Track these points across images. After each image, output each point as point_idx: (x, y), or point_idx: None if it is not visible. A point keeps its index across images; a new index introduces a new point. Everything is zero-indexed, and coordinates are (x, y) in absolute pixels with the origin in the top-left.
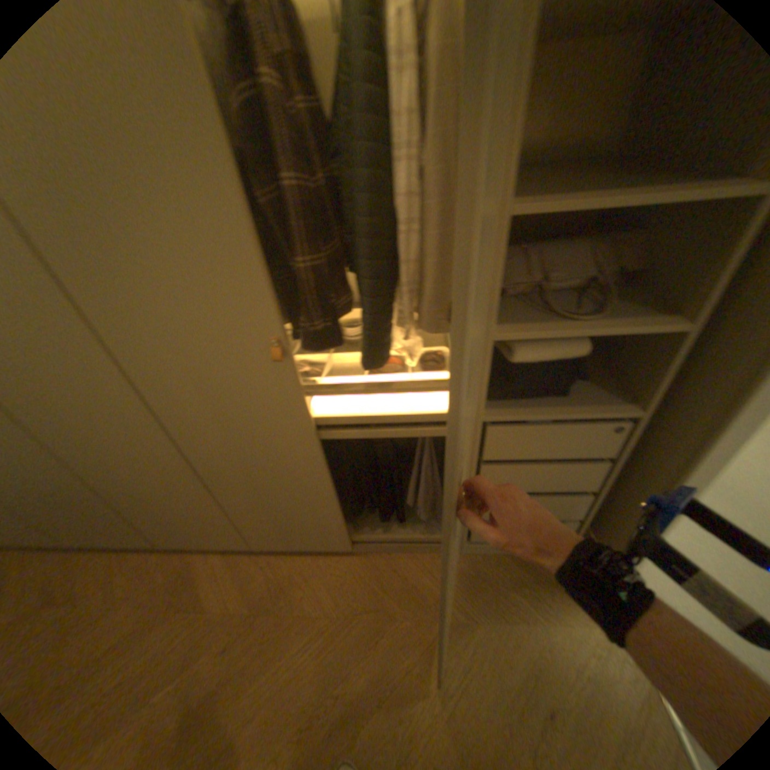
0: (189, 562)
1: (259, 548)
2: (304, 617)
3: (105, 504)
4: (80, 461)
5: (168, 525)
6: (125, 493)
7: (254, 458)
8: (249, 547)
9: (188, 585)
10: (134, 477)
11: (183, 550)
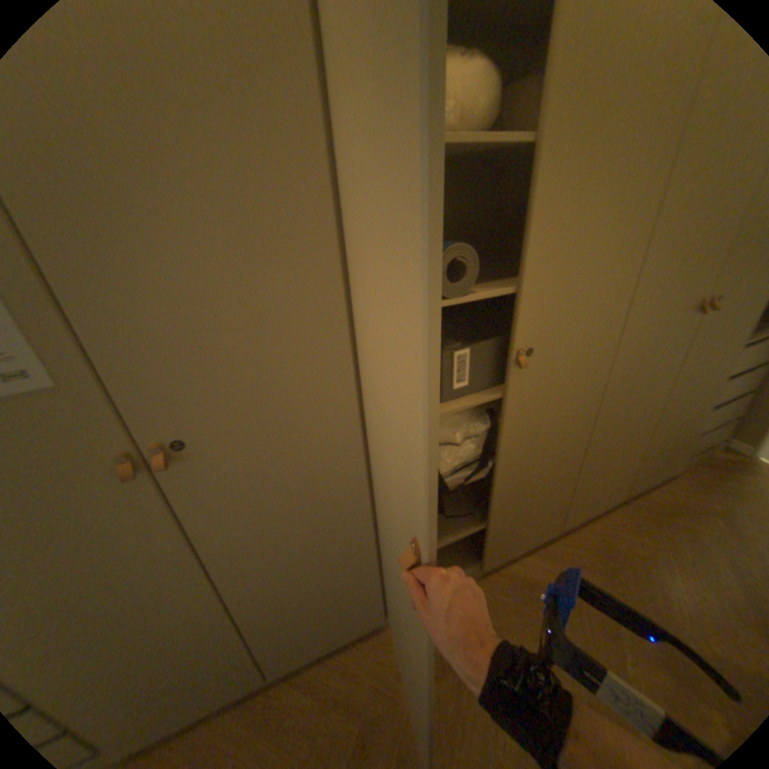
0: (512, 572)
1: (574, 522)
2: (645, 557)
3: (490, 514)
4: (523, 452)
5: (527, 521)
6: (526, 486)
7: (639, 407)
8: (567, 526)
9: (535, 587)
10: (549, 460)
11: (512, 558)
